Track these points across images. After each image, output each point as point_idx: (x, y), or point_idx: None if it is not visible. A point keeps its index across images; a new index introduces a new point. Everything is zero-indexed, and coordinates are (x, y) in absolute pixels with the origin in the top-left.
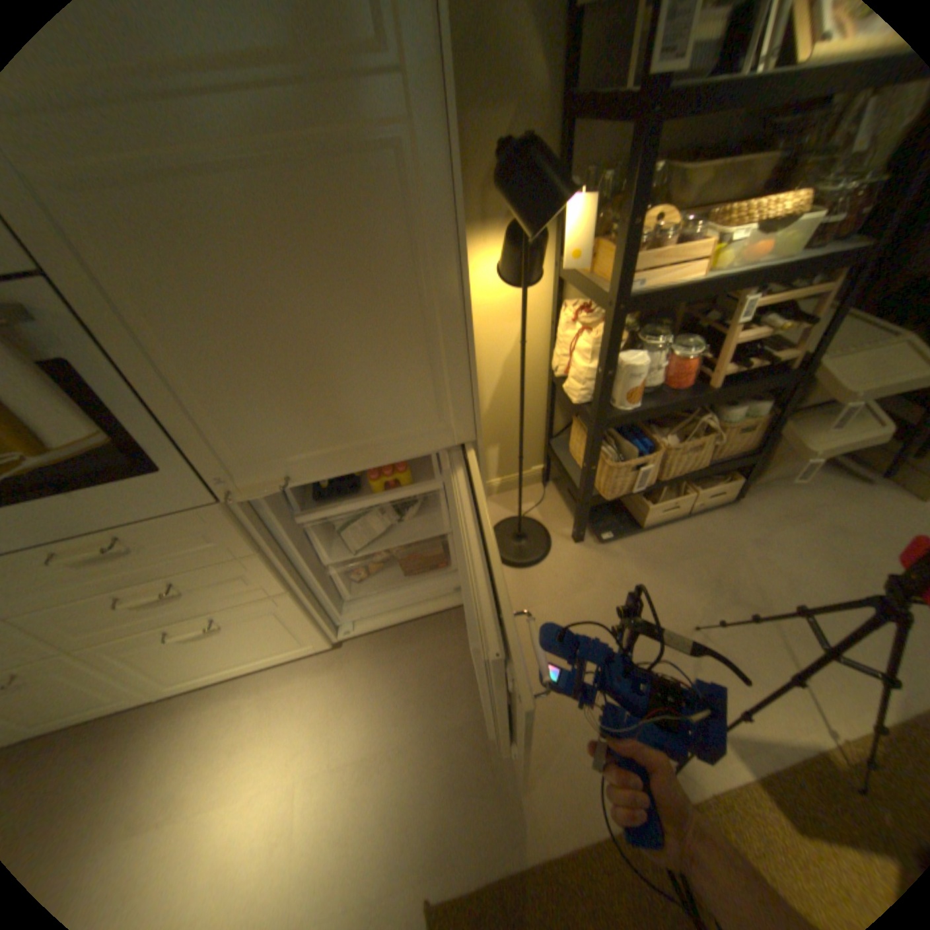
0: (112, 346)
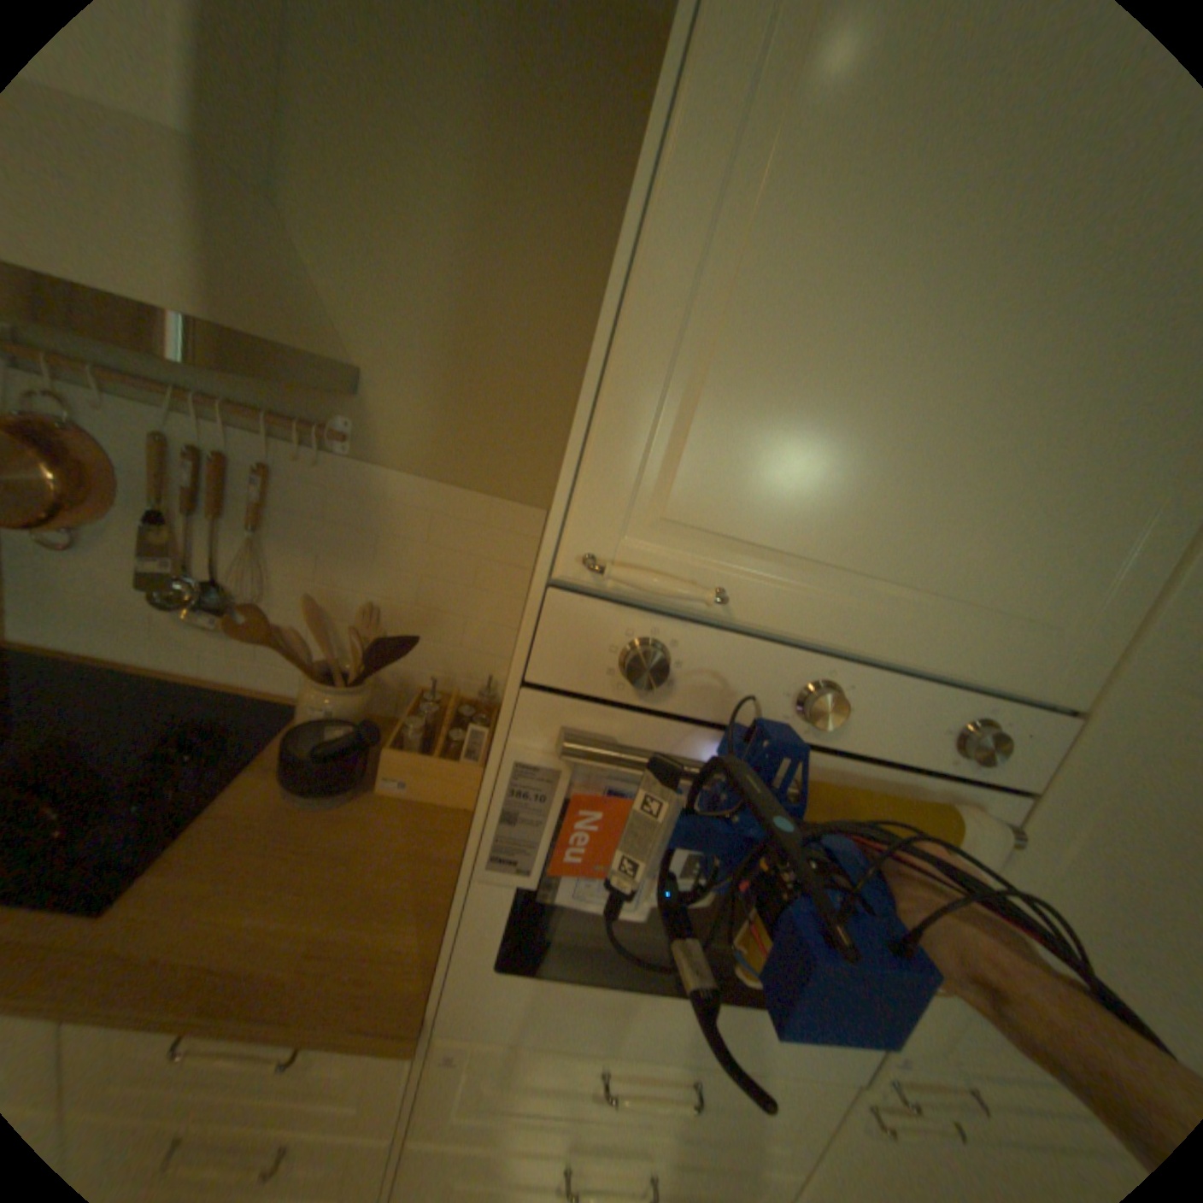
0: (1015, 881)
